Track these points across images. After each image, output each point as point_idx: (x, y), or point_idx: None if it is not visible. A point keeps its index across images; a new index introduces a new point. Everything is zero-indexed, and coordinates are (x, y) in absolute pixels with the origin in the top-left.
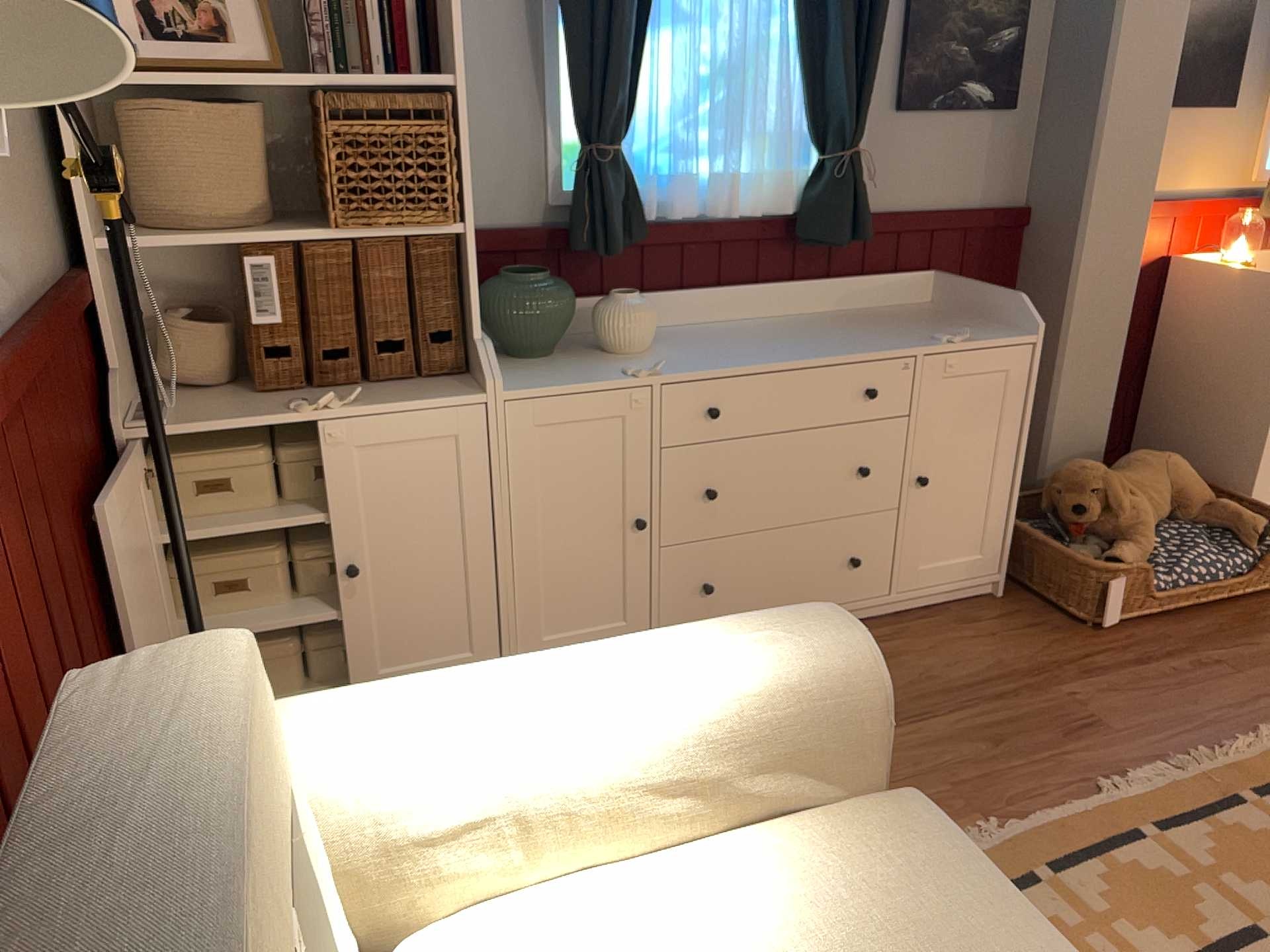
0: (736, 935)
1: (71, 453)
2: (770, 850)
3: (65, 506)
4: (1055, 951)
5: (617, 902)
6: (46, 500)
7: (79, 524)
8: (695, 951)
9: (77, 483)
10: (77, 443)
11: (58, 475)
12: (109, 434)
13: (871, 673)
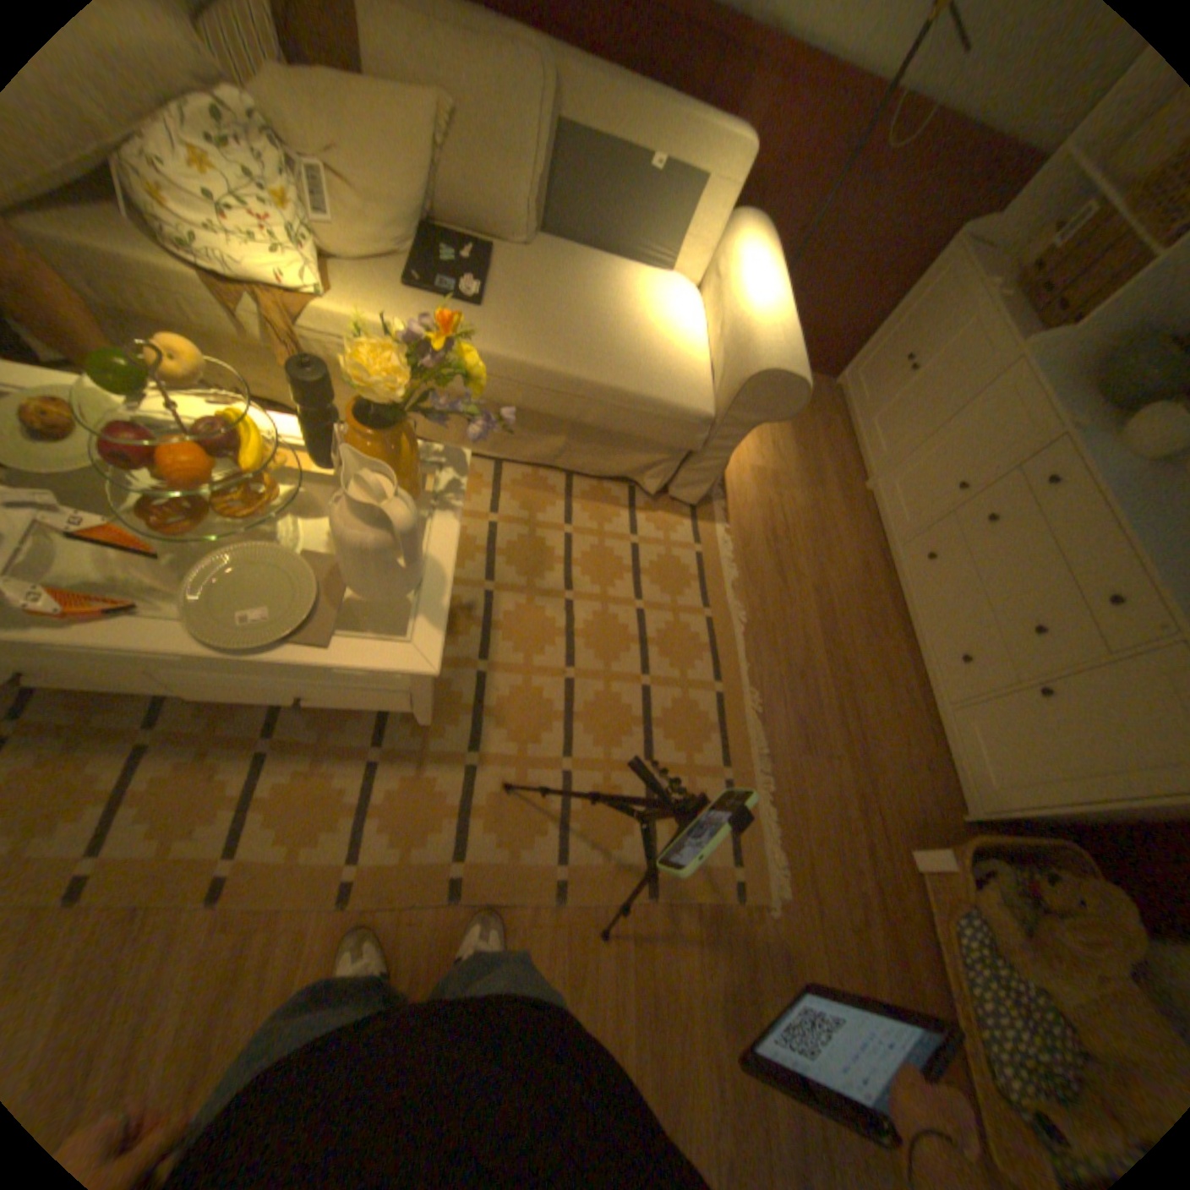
0: (666, 335)
1: (916, 198)
2: (697, 363)
3: (884, 204)
4: (628, 392)
5: (689, 325)
6: (872, 181)
7: (885, 222)
8: (664, 326)
9: (906, 213)
10: (927, 203)
11: (894, 190)
12: (958, 234)
13: (758, 378)
